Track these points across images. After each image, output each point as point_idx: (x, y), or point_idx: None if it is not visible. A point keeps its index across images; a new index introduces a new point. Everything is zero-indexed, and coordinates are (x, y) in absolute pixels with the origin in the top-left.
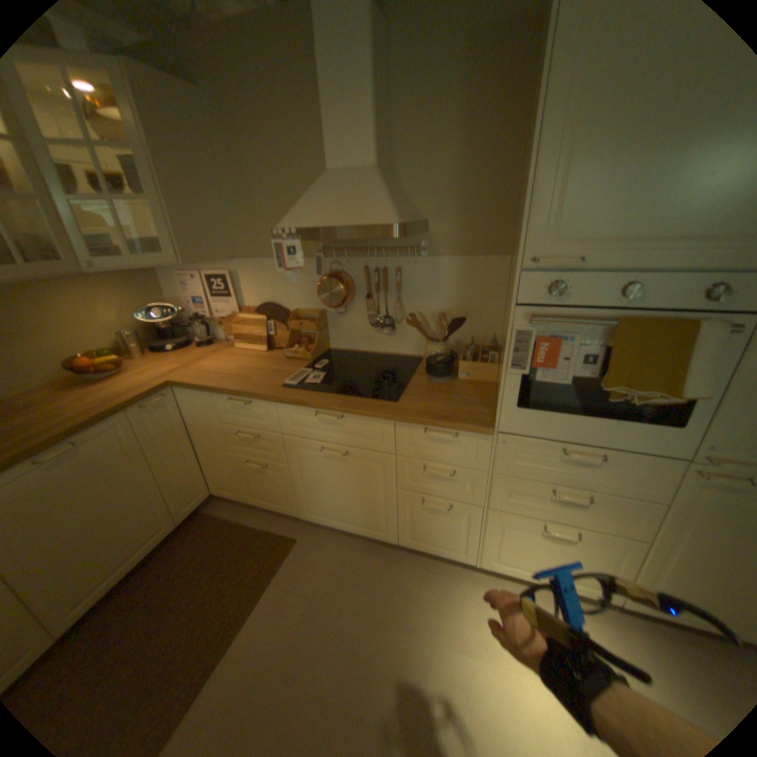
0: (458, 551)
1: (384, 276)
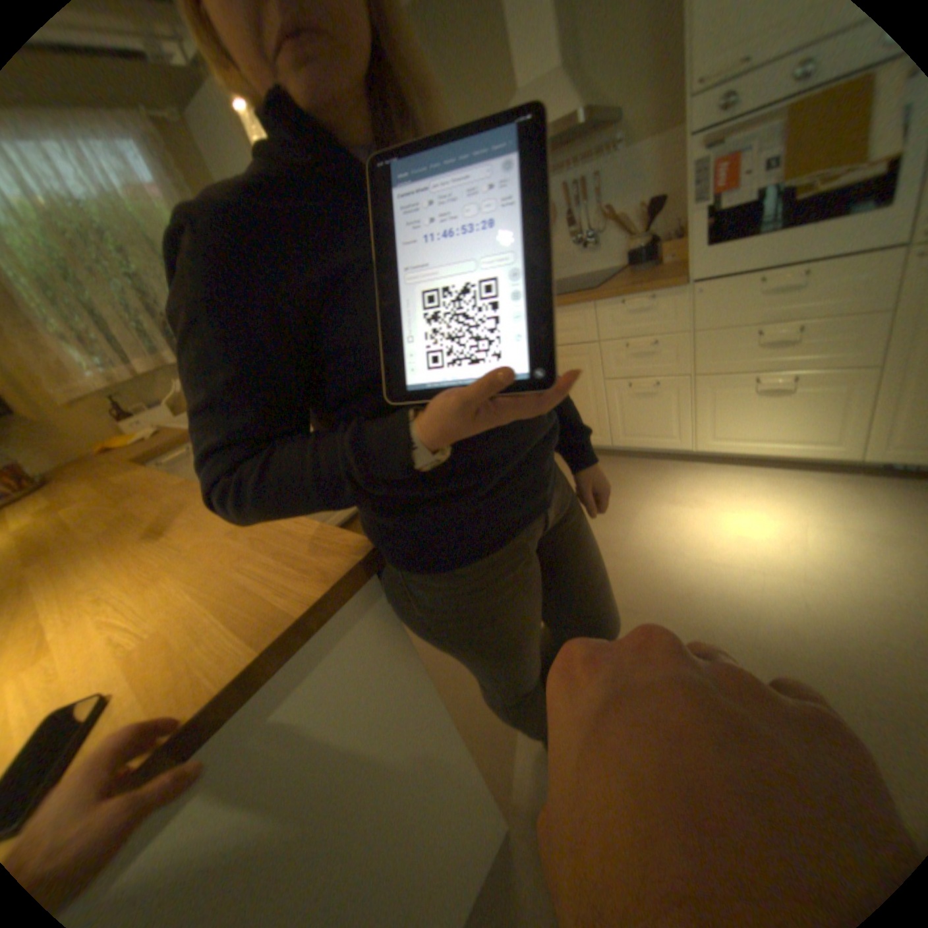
0: (673, 436)
1: (583, 183)
